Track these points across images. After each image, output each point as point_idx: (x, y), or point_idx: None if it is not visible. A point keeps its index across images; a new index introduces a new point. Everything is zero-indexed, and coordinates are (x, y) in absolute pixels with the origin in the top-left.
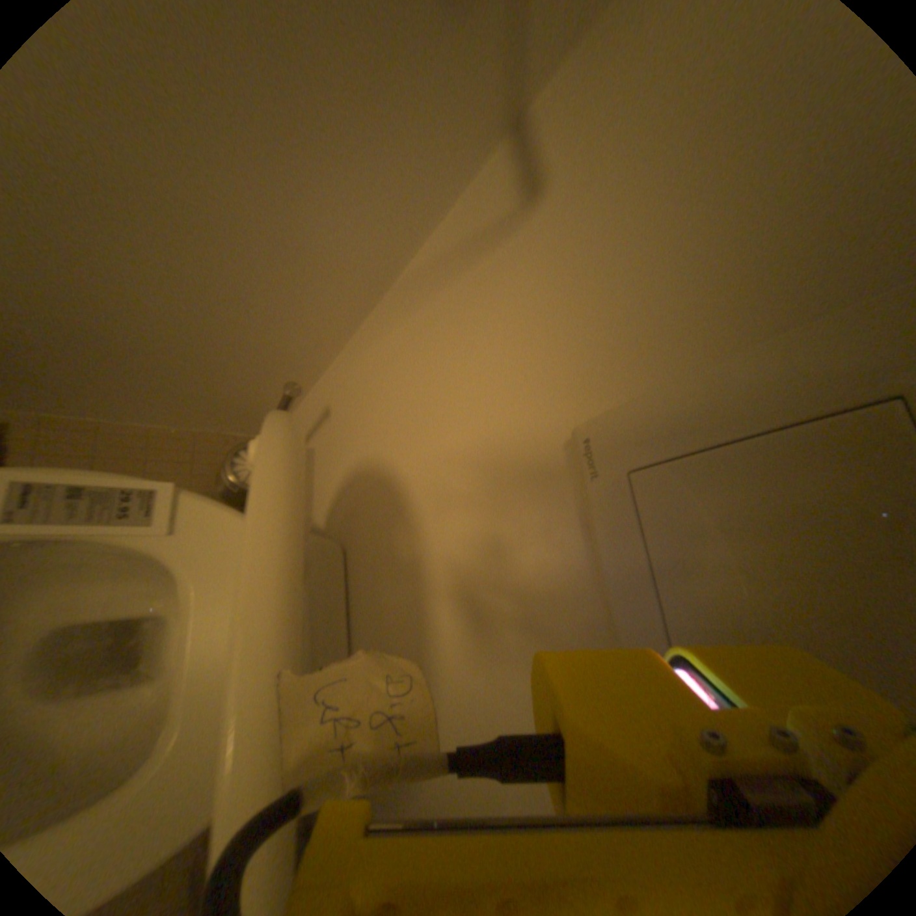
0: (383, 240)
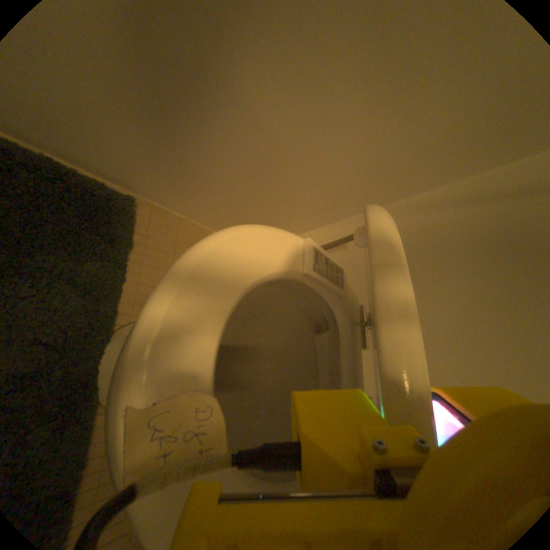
0: (467, 169)
